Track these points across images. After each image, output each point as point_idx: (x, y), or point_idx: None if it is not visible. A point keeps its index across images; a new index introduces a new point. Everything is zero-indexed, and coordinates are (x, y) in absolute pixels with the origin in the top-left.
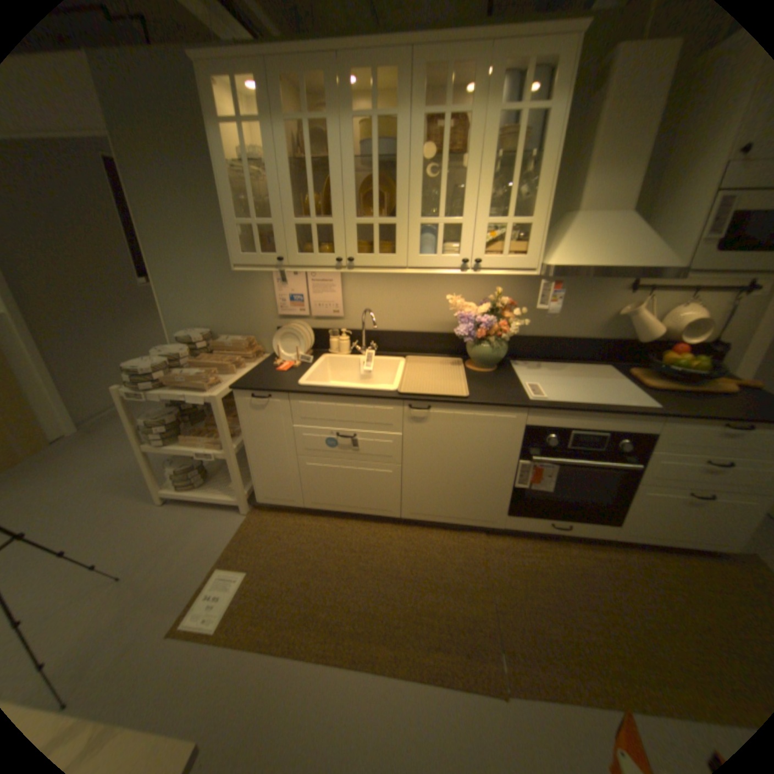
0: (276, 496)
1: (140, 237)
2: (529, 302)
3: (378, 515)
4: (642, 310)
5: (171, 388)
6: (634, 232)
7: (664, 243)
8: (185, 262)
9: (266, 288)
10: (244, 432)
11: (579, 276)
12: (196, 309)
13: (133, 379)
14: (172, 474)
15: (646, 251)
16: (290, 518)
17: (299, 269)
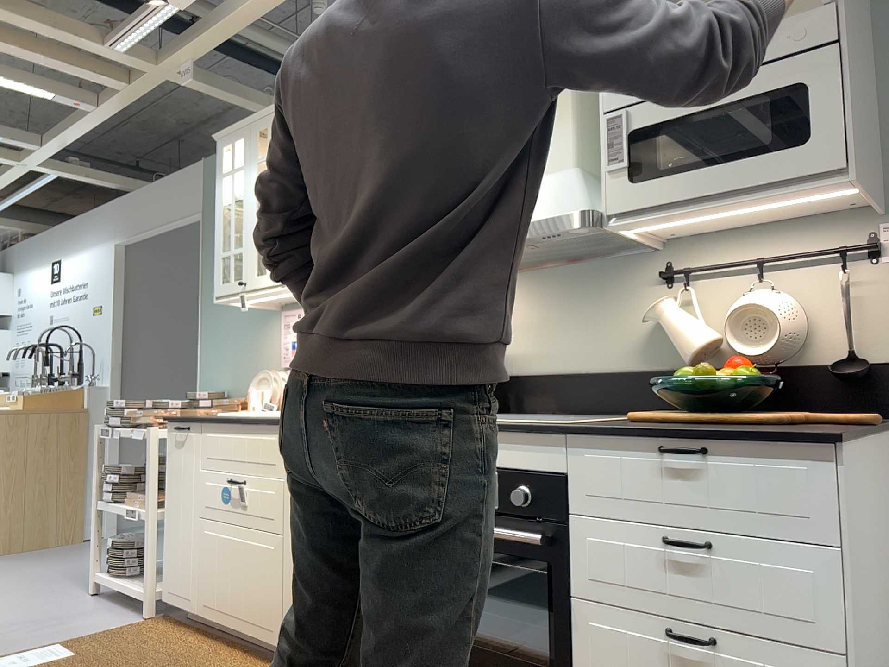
0: (175, 588)
1: (201, 297)
2: (526, 321)
3: (259, 640)
4: (661, 306)
5: (134, 425)
6: (553, 189)
7: (579, 192)
8: (224, 318)
9: (276, 337)
10: (166, 481)
11: (584, 274)
12: (223, 368)
13: (111, 413)
14: (109, 544)
15: (550, 204)
16: (181, 632)
17: (255, 292)
